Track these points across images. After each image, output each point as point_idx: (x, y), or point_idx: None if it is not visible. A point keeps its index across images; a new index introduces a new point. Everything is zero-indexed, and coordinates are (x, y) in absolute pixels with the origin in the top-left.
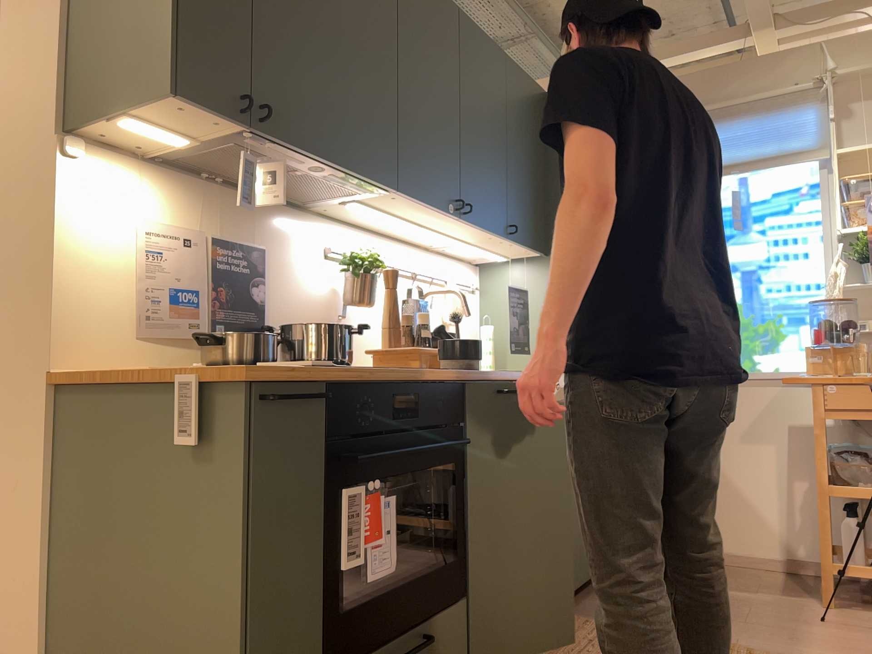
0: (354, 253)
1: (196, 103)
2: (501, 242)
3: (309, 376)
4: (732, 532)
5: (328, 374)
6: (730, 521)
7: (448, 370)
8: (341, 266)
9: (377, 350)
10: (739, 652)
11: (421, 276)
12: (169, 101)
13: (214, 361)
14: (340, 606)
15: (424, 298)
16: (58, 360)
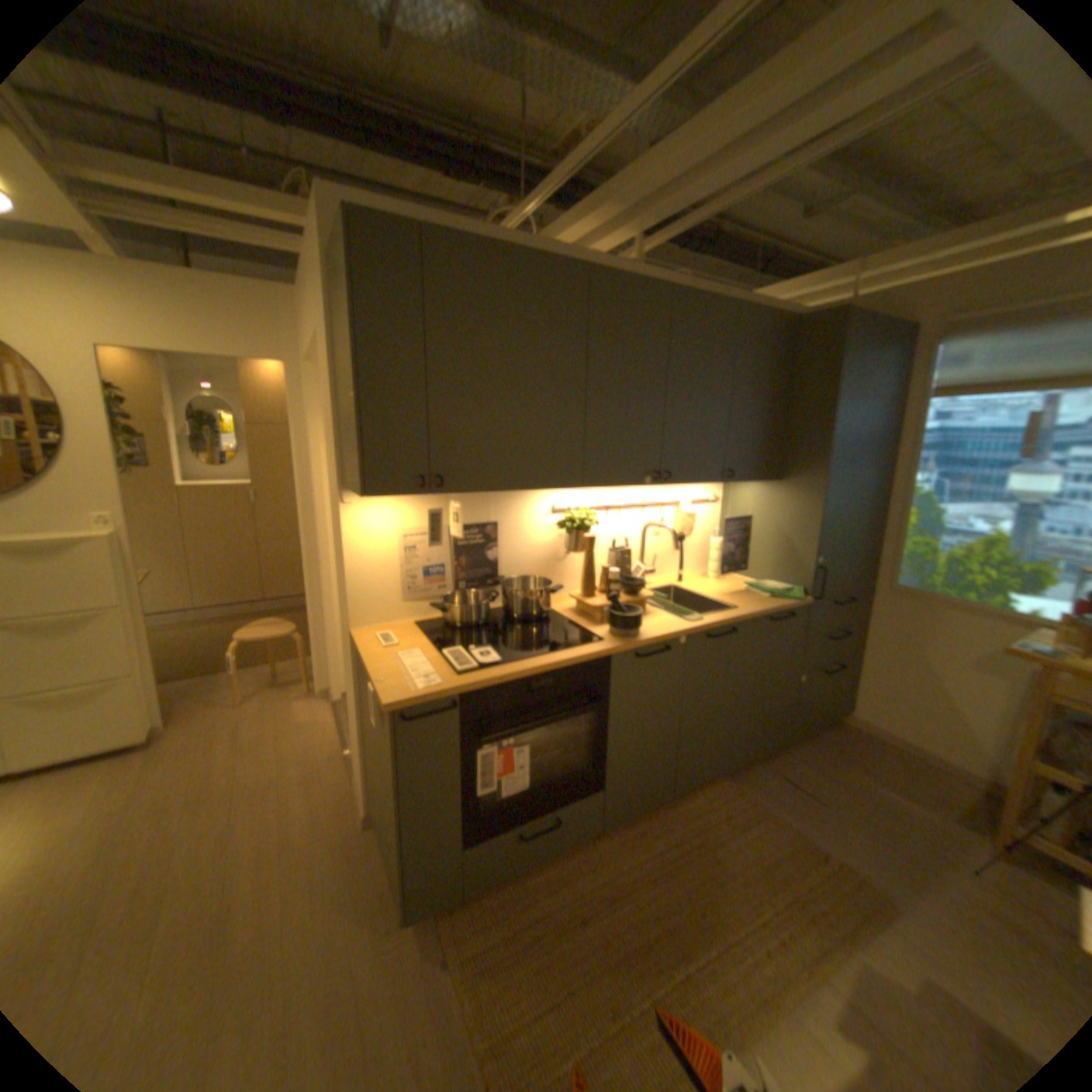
0: (571, 513)
1: (383, 494)
2: (720, 482)
3: (442, 696)
4: (939, 740)
5: (459, 691)
6: (941, 732)
7: (599, 643)
8: (559, 525)
9: (574, 598)
10: (849, 882)
11: (650, 504)
12: (366, 497)
13: (446, 618)
14: (487, 805)
15: (646, 529)
16: (353, 624)
